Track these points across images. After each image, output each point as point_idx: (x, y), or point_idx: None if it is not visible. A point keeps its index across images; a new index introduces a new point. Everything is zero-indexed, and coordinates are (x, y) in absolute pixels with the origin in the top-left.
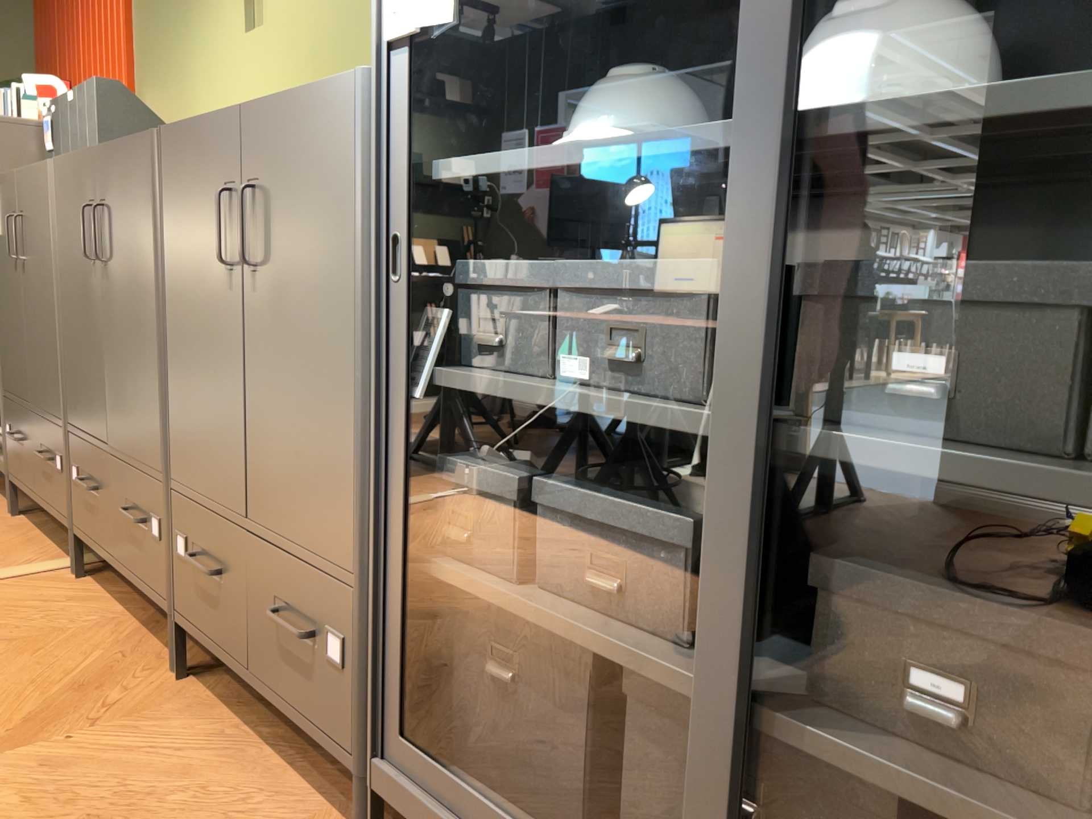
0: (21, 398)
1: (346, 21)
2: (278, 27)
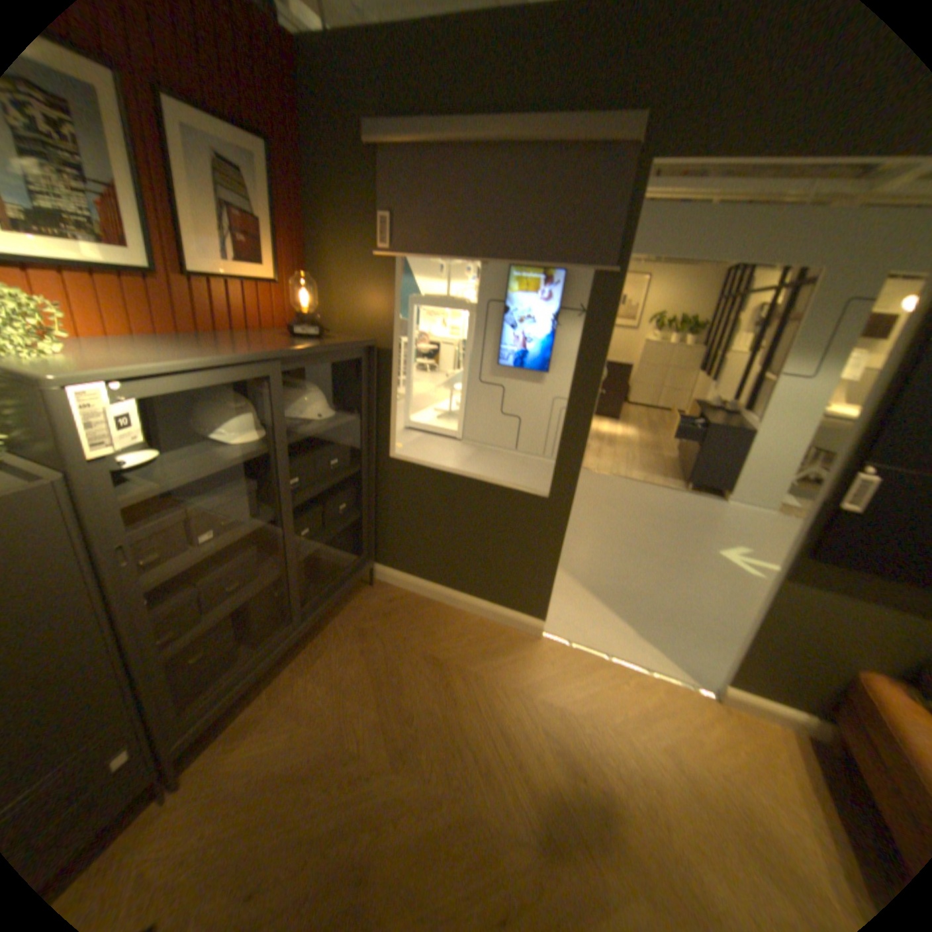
0: None
1: None
2: None
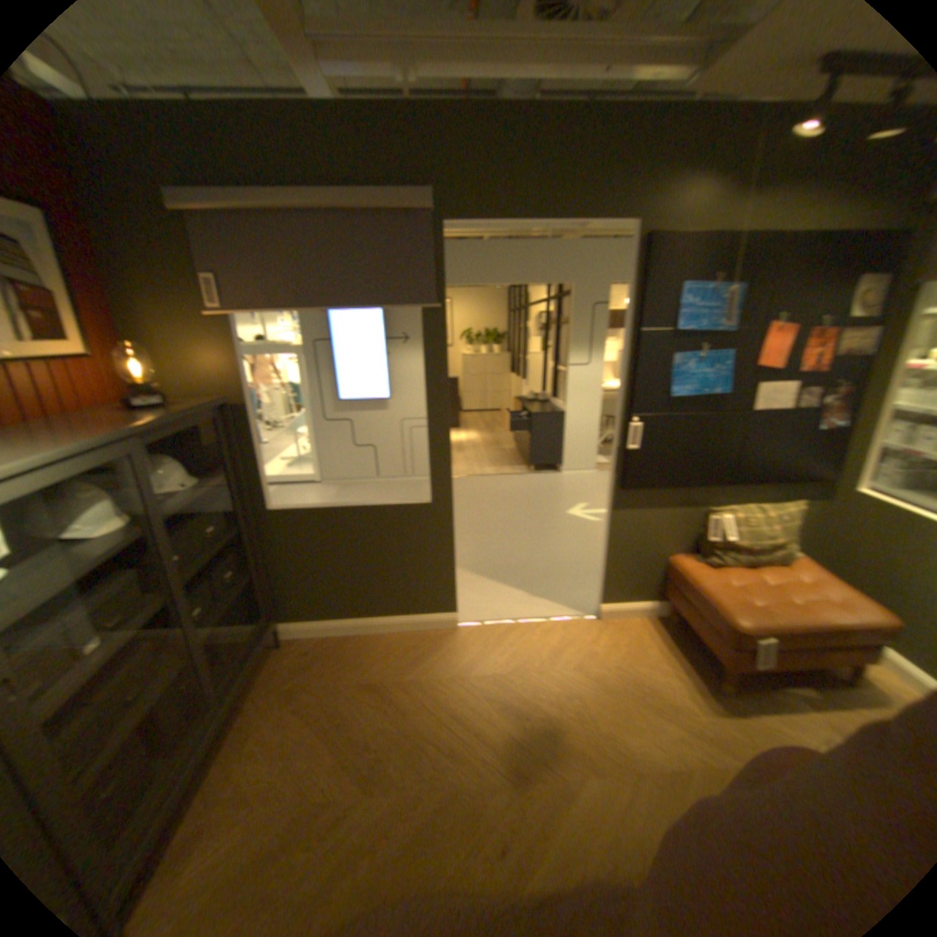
0: None
1: None
2: None
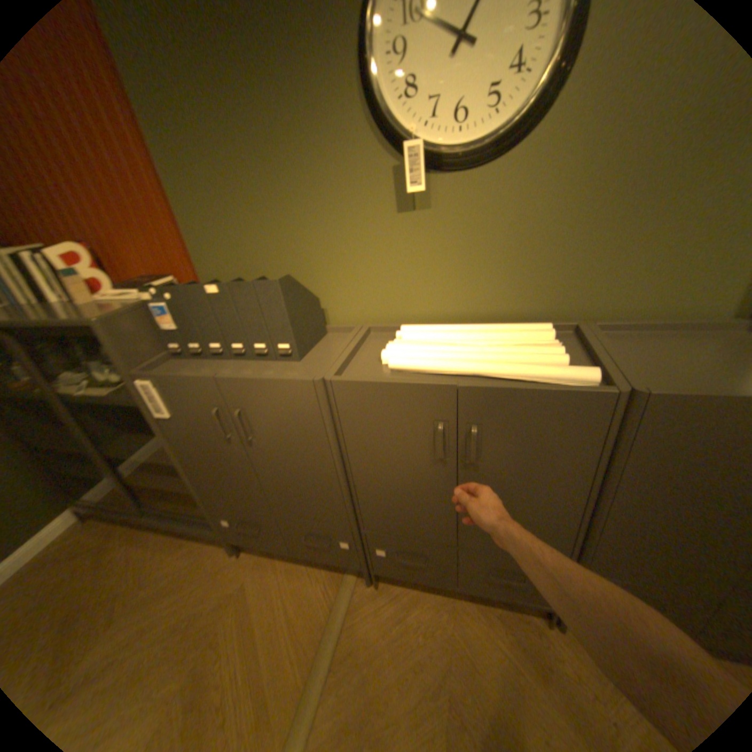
0: (252, 509)
1: (578, 215)
2: (457, 211)
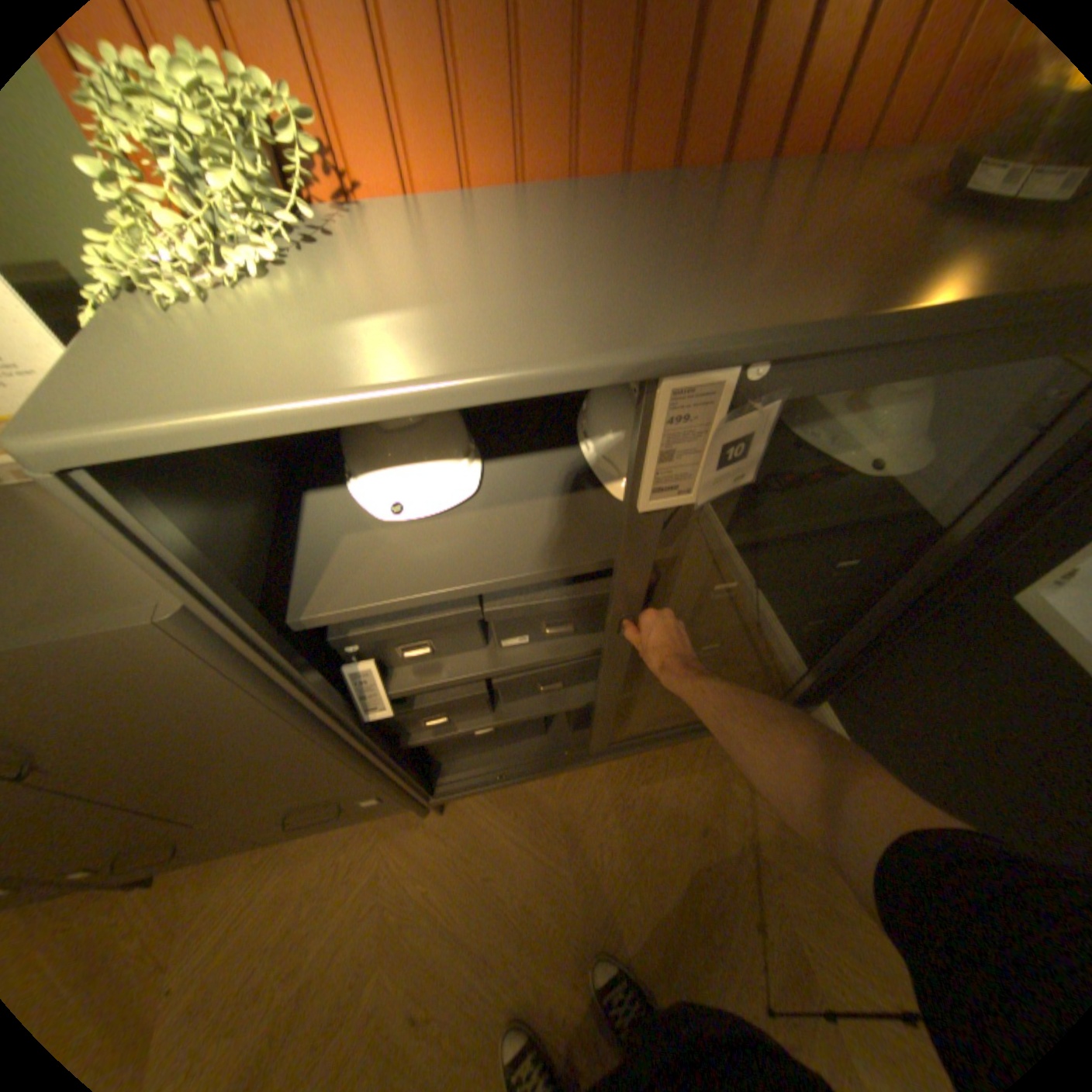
0: None
1: None
2: None
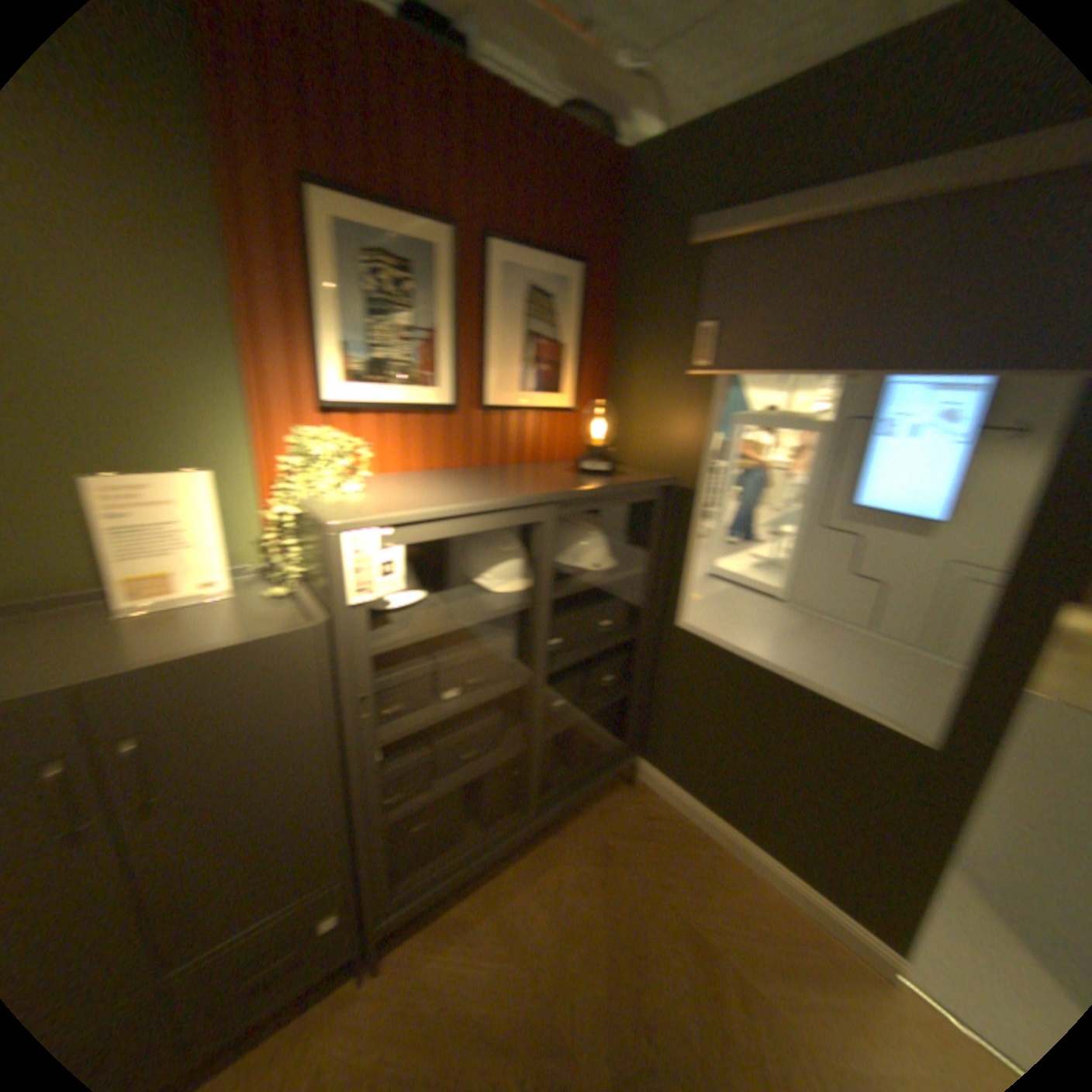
0: None
1: None
2: None
